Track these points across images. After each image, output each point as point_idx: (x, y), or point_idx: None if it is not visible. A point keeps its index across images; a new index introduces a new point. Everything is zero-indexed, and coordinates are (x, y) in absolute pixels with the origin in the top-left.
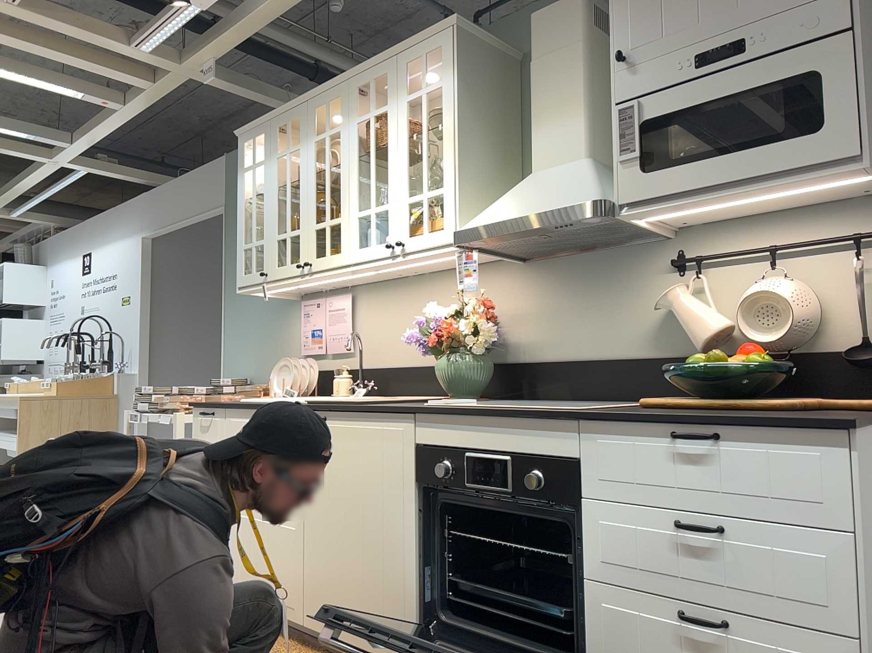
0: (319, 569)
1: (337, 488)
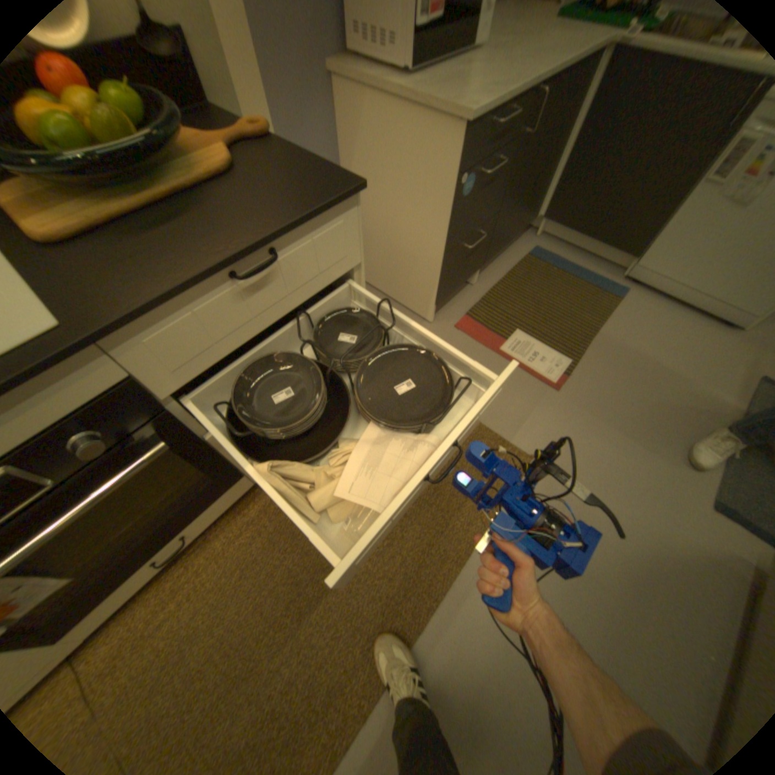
0: None
1: None
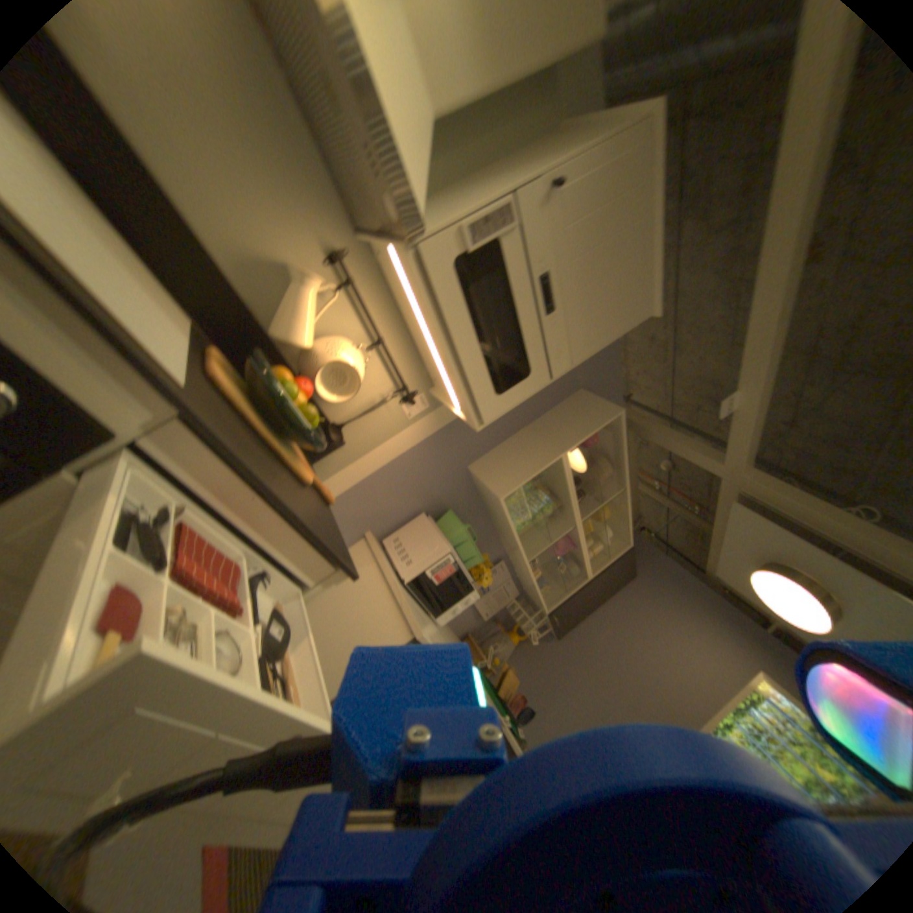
0: None
1: None
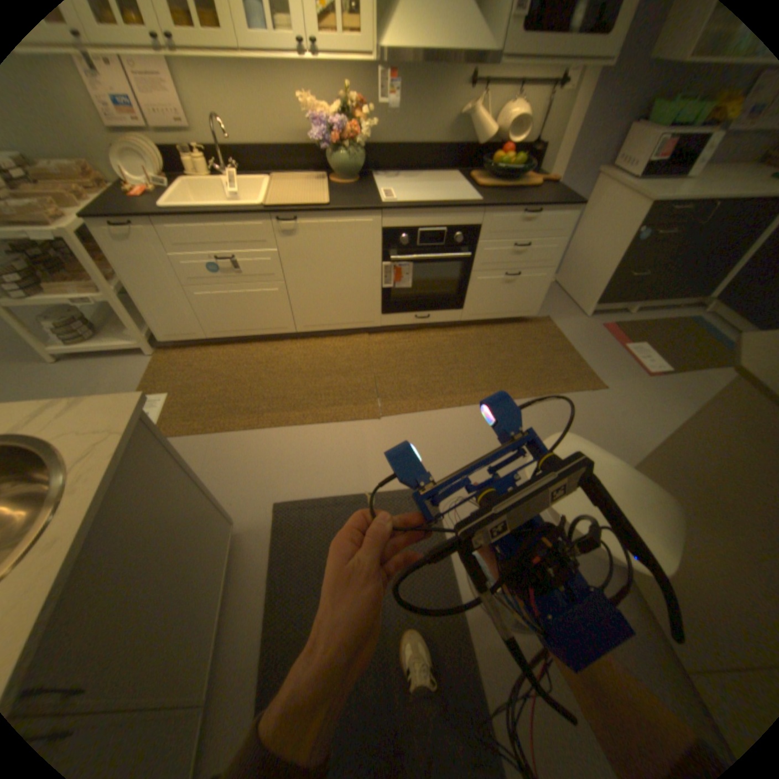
0: (308, 306)
1: (318, 262)
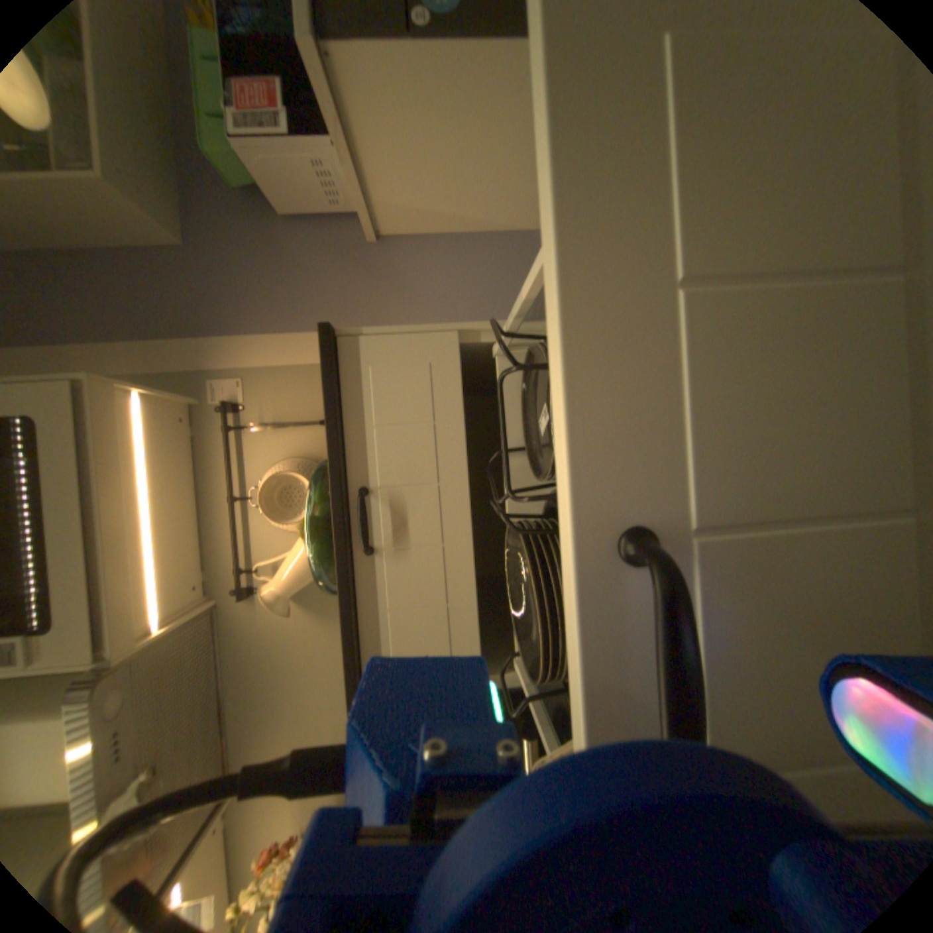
0: None
1: None
